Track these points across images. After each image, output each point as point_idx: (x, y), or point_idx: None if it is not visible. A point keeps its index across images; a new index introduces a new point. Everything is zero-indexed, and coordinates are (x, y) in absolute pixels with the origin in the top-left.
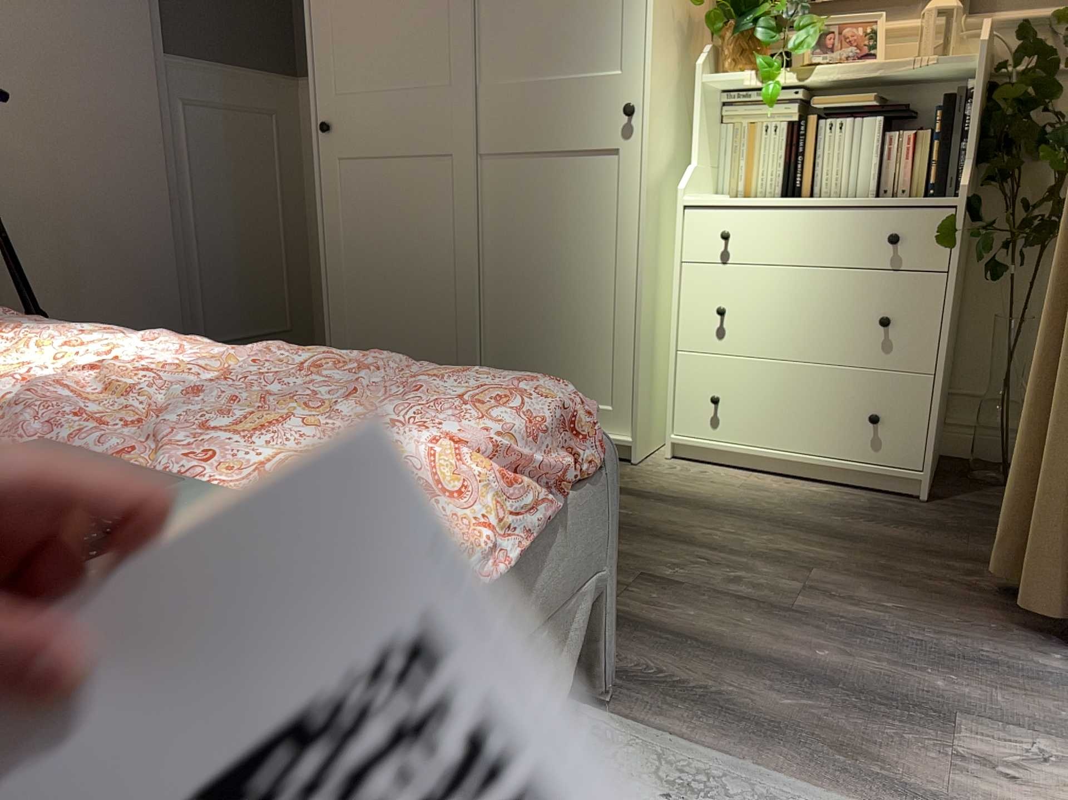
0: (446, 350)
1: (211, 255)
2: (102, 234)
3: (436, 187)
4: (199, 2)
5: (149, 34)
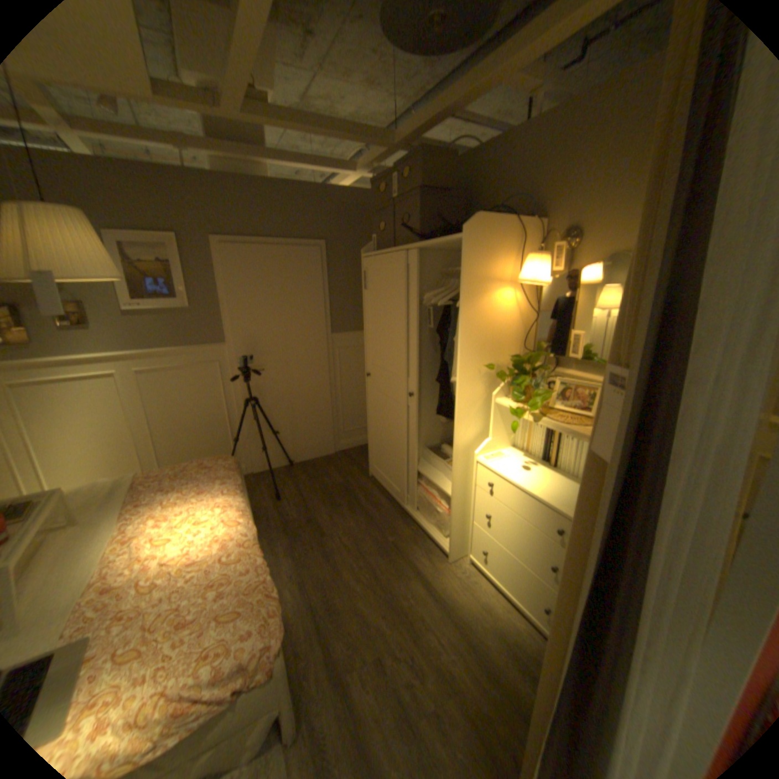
0: (397, 474)
1: (346, 400)
2: (302, 400)
3: (395, 412)
4: (346, 311)
5: (323, 329)
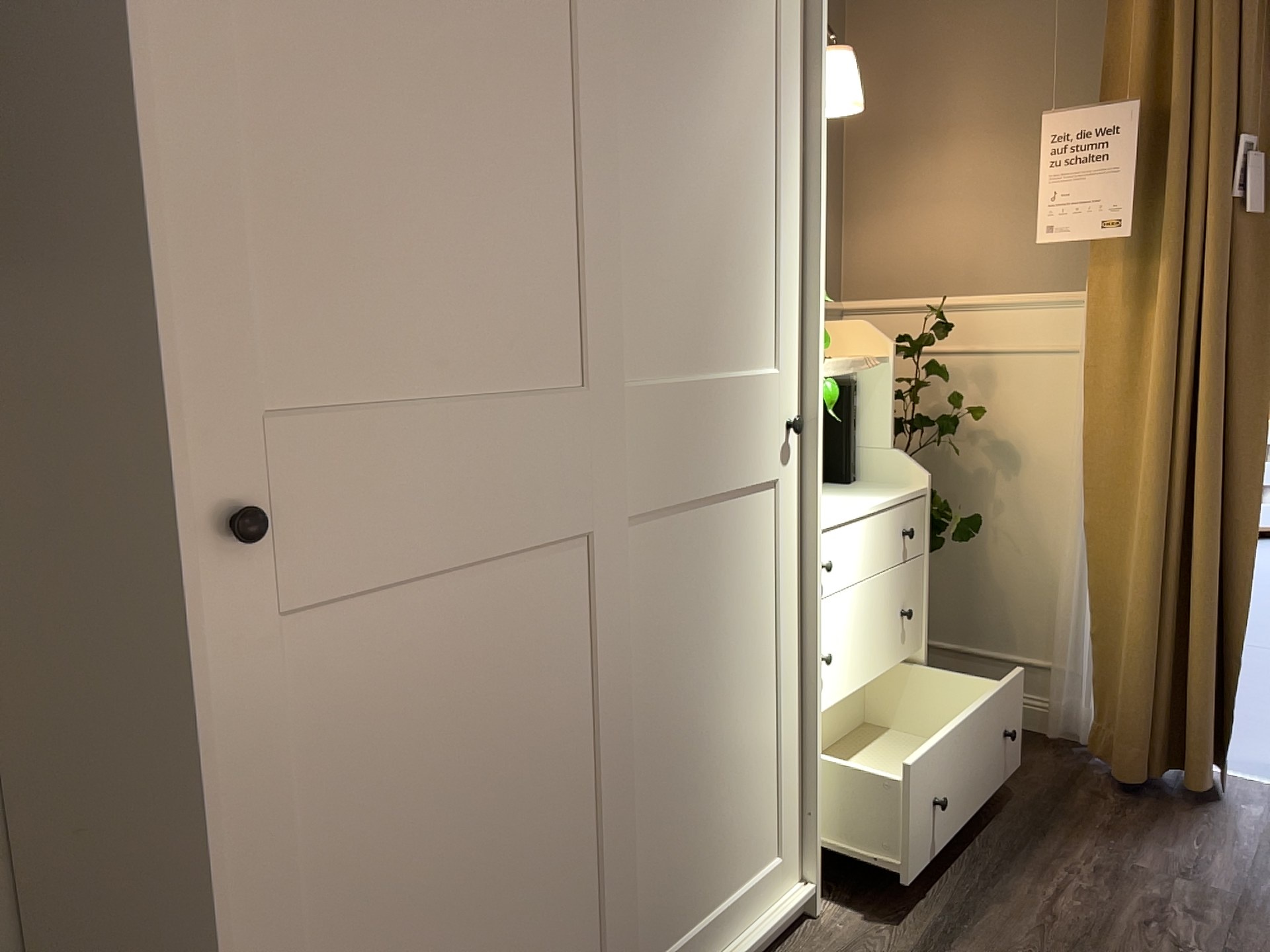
0: (587, 941)
1: None
2: None
3: (564, 606)
4: None
5: None
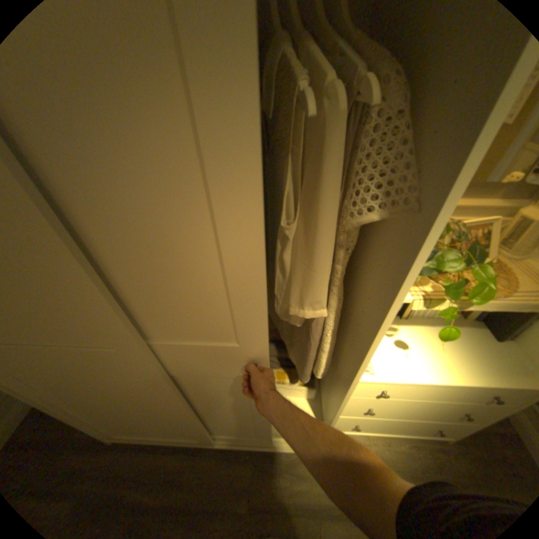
0: (182, 434)
1: None
2: None
3: (136, 392)
4: None
5: None
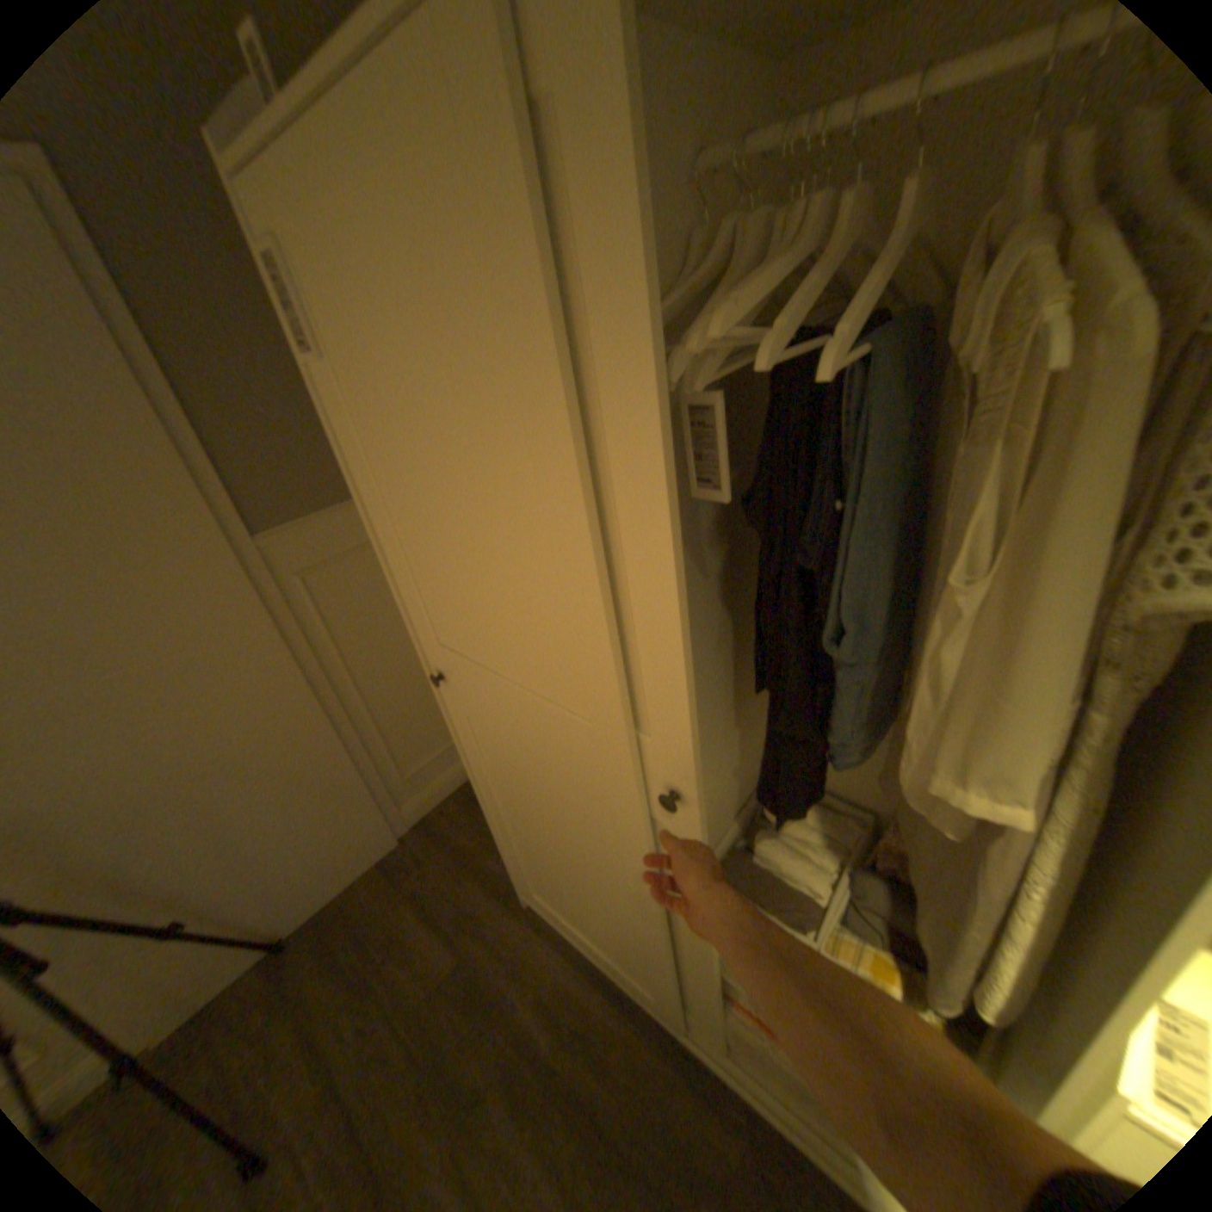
0: (634, 962)
1: (383, 705)
2: (233, 776)
3: (593, 821)
4: (279, 444)
5: (211, 533)
